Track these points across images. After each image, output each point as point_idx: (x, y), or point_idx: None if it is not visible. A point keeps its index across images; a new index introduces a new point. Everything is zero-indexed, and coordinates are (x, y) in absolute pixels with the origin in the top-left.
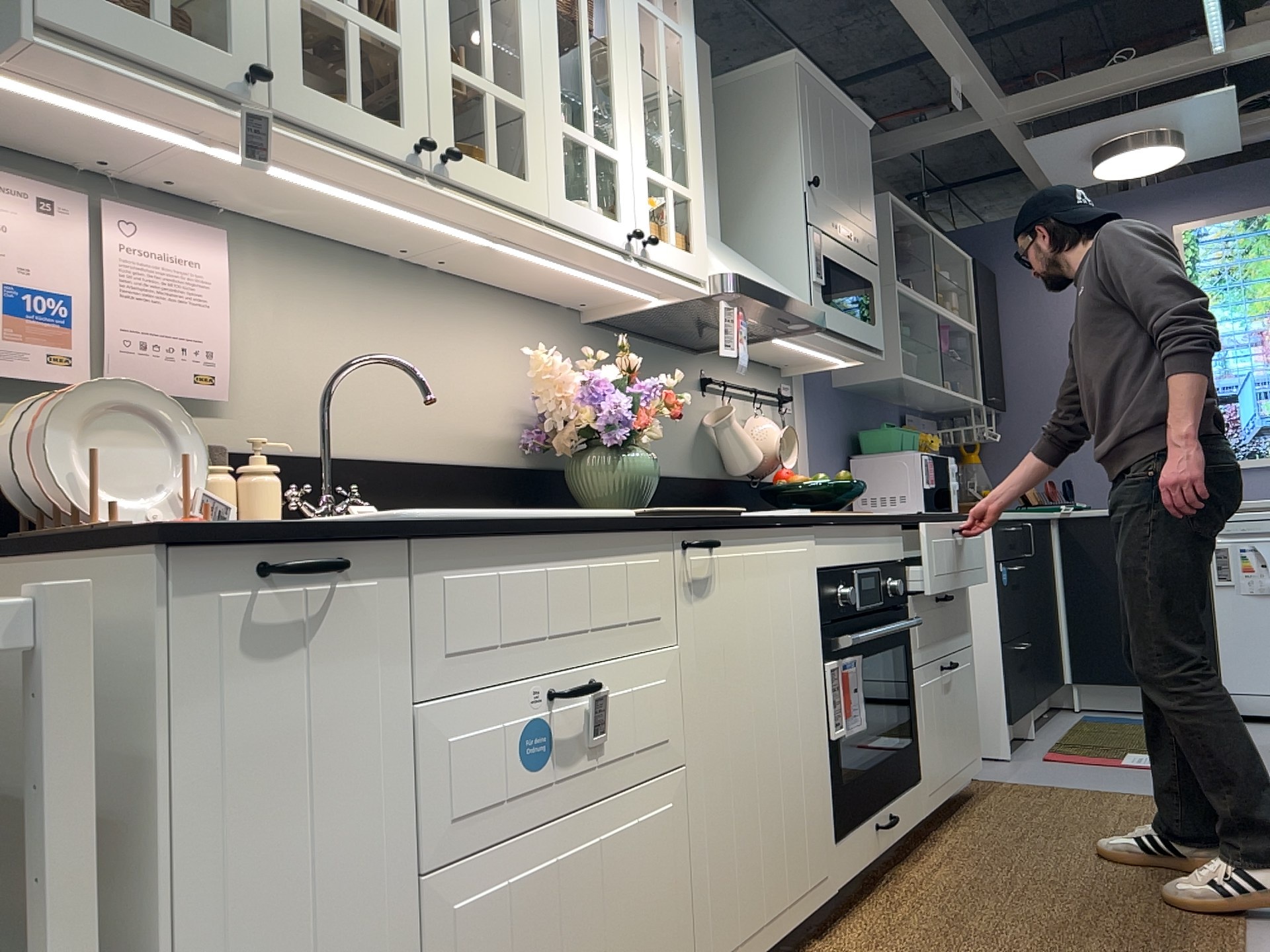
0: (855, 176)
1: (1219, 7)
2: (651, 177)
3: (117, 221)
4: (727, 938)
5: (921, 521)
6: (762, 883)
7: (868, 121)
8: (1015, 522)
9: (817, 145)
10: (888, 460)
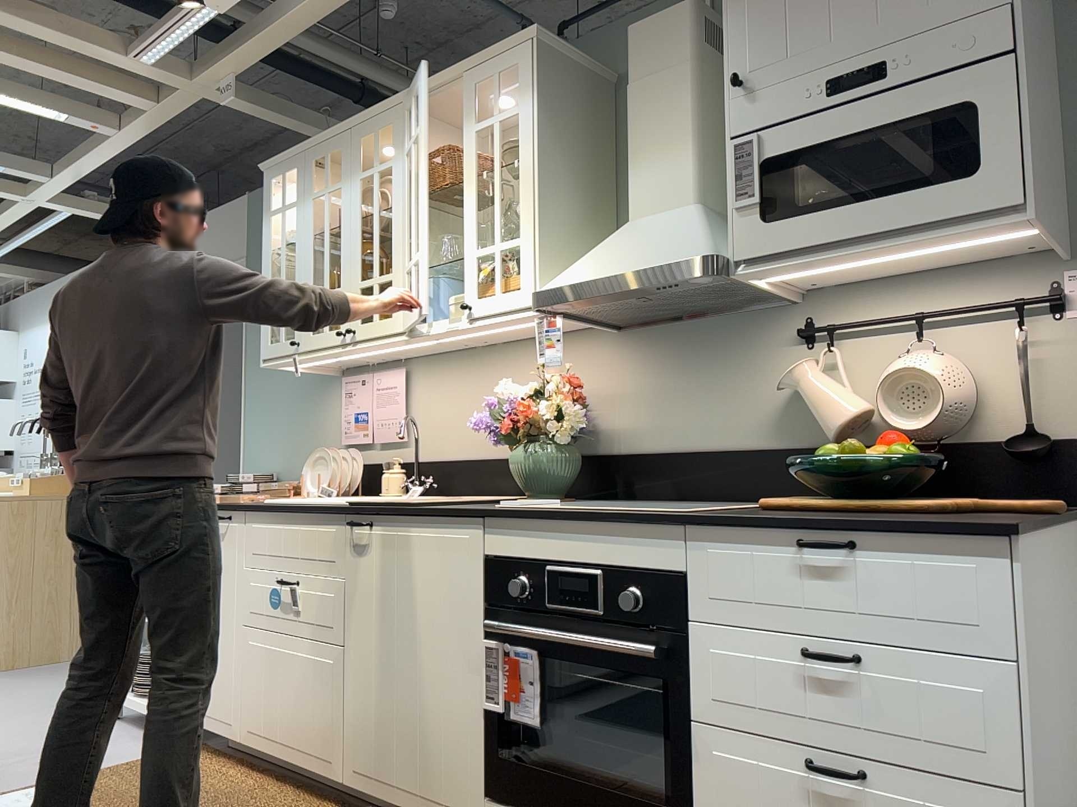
0: None
1: None
2: (477, 254)
3: (375, 379)
4: (363, 765)
5: (728, 524)
6: (394, 758)
7: None
8: None
9: (759, 17)
10: None
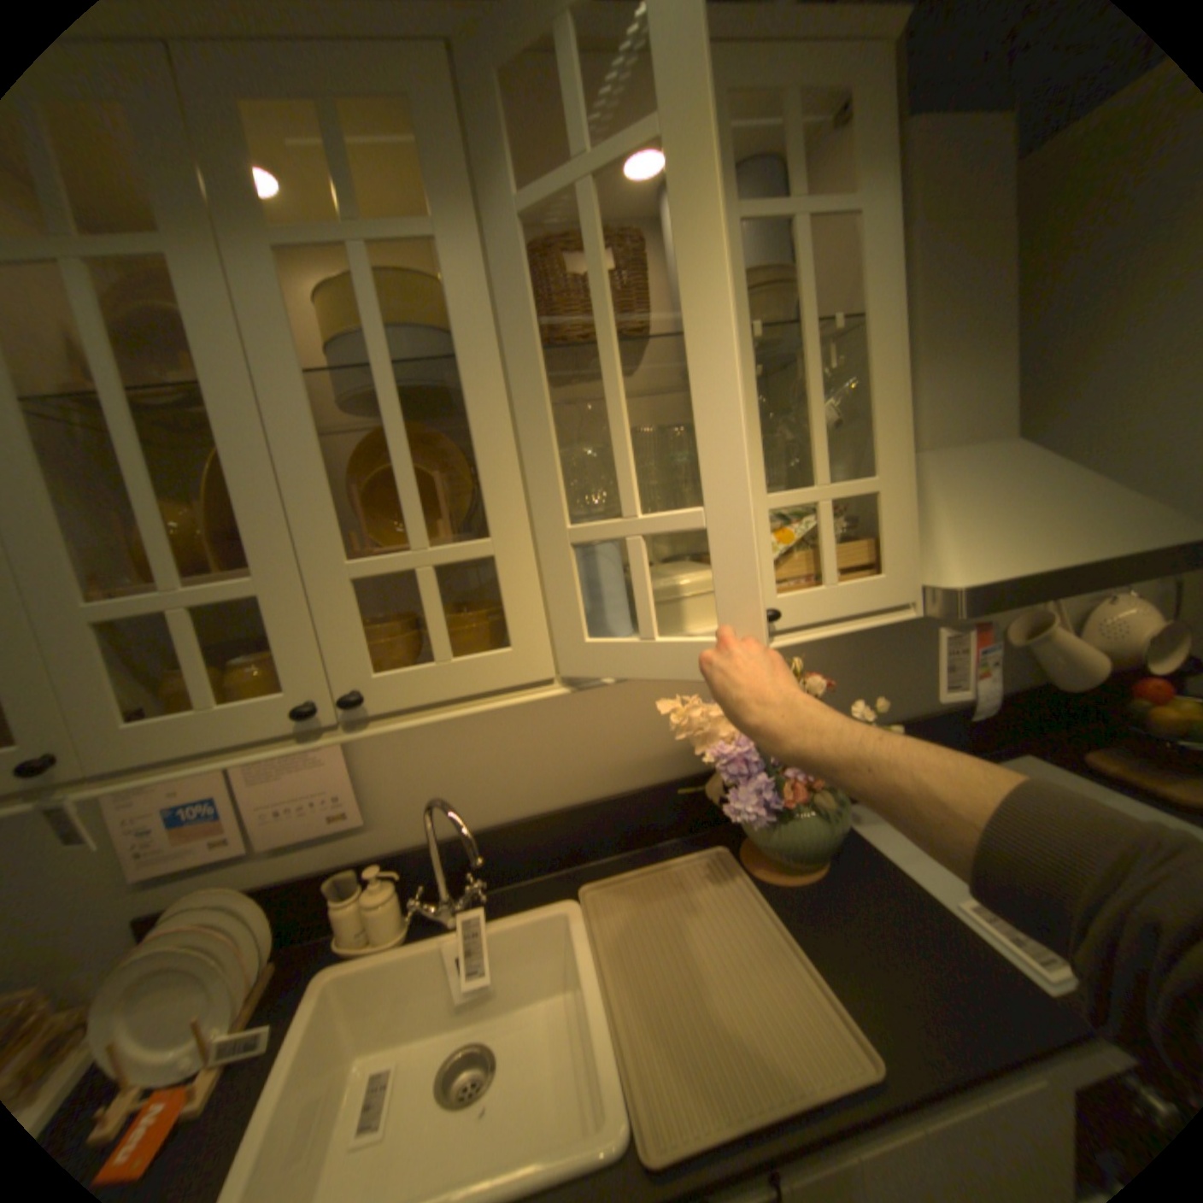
0: None
1: None
2: (777, 505)
3: None
4: None
5: None
6: None
7: None
8: None
9: None
10: None
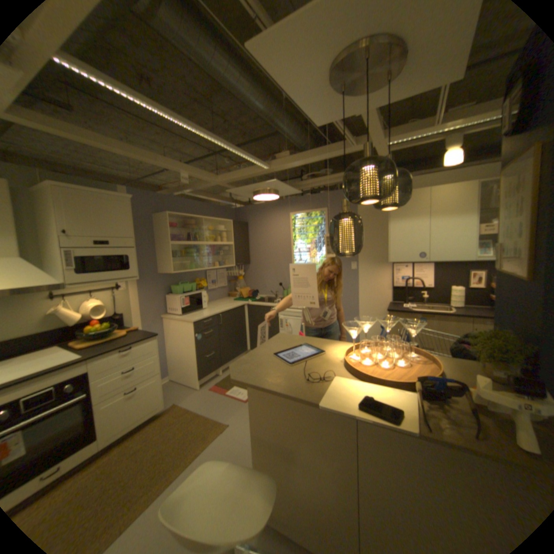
0: (112, 218)
1: (251, 156)
2: None
3: None
4: None
5: (102, 354)
6: None
7: (125, 195)
8: (212, 316)
9: (71, 215)
10: (174, 296)
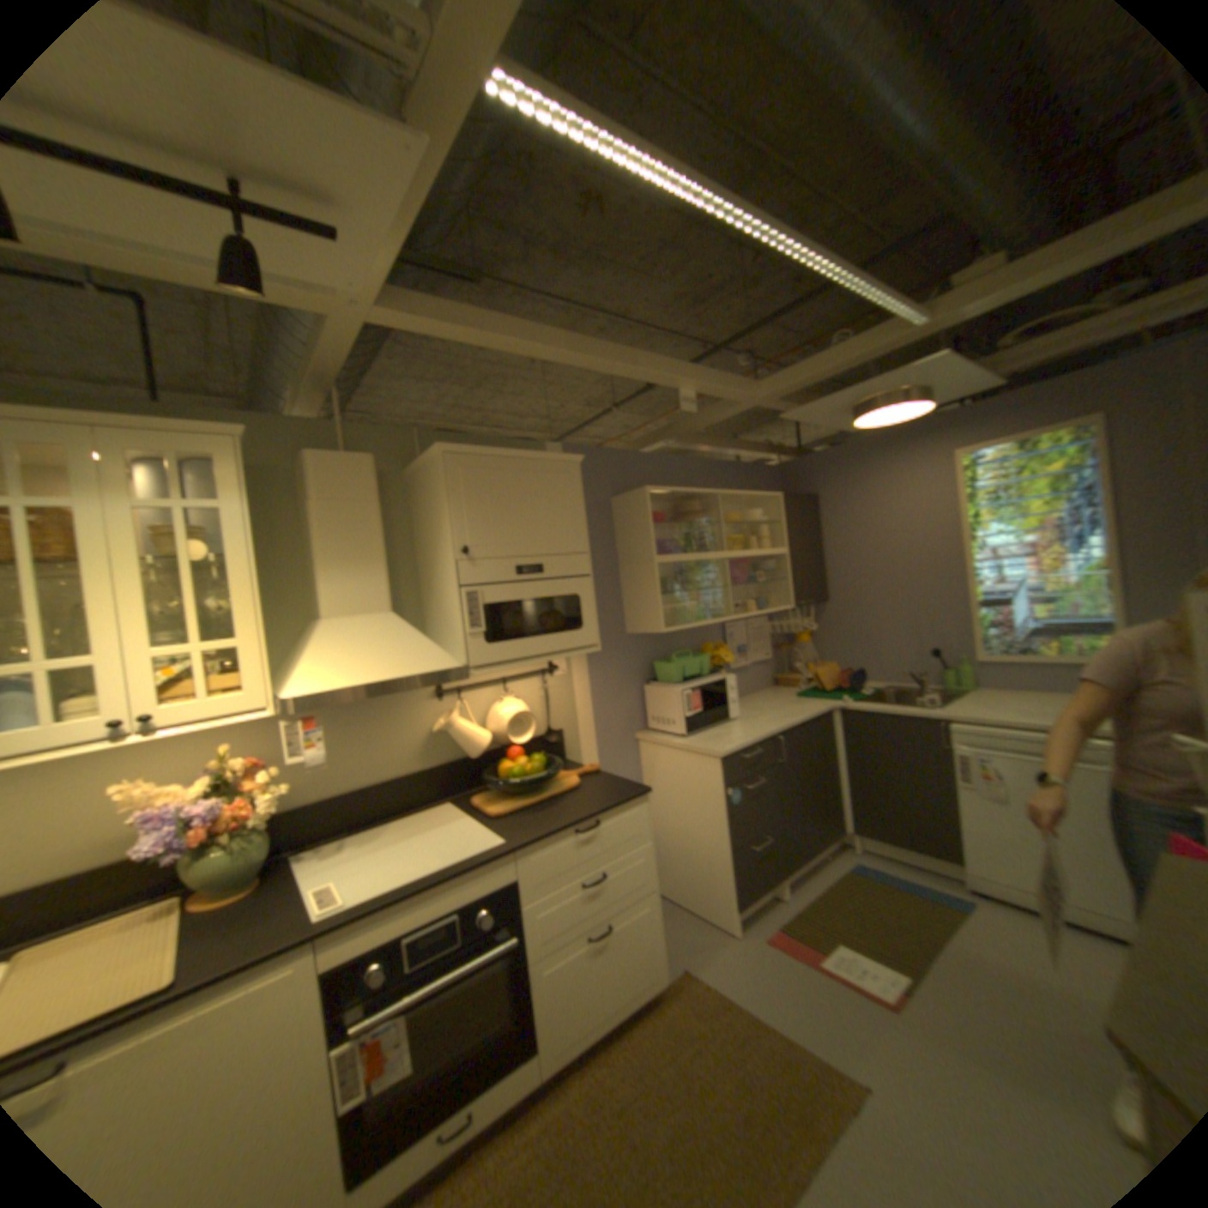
0: (546, 513)
1: (889, 292)
2: (156, 654)
3: None
4: None
5: (543, 838)
6: None
7: (569, 457)
8: (761, 741)
9: (474, 512)
10: (663, 689)
